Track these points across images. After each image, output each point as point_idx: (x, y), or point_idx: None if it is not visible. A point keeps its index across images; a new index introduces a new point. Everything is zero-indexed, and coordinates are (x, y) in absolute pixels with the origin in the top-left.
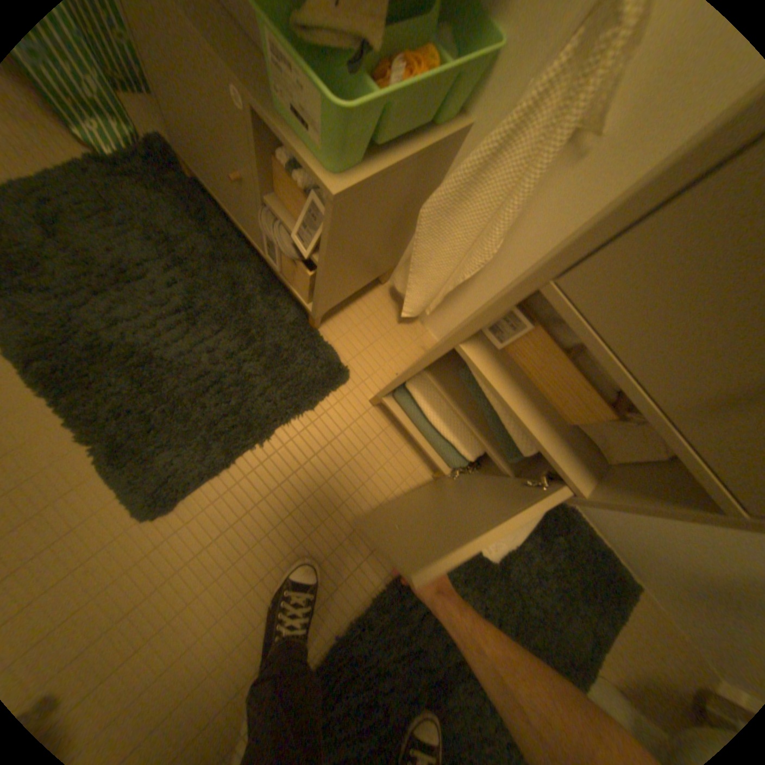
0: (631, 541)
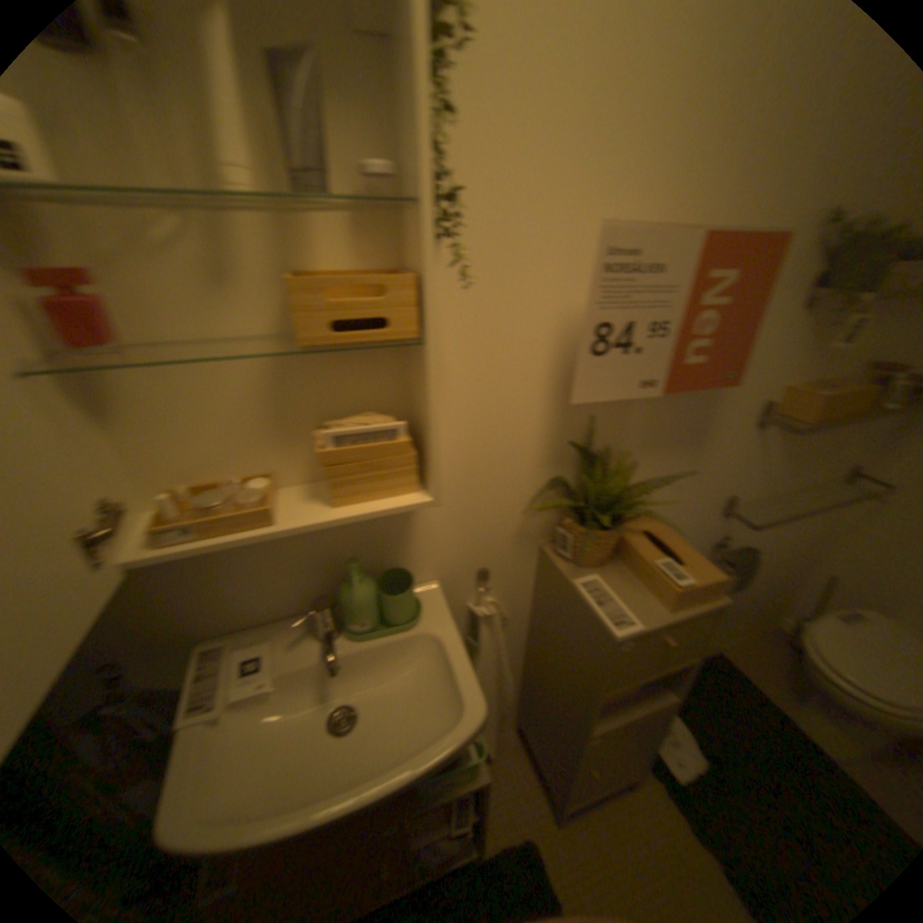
0: None
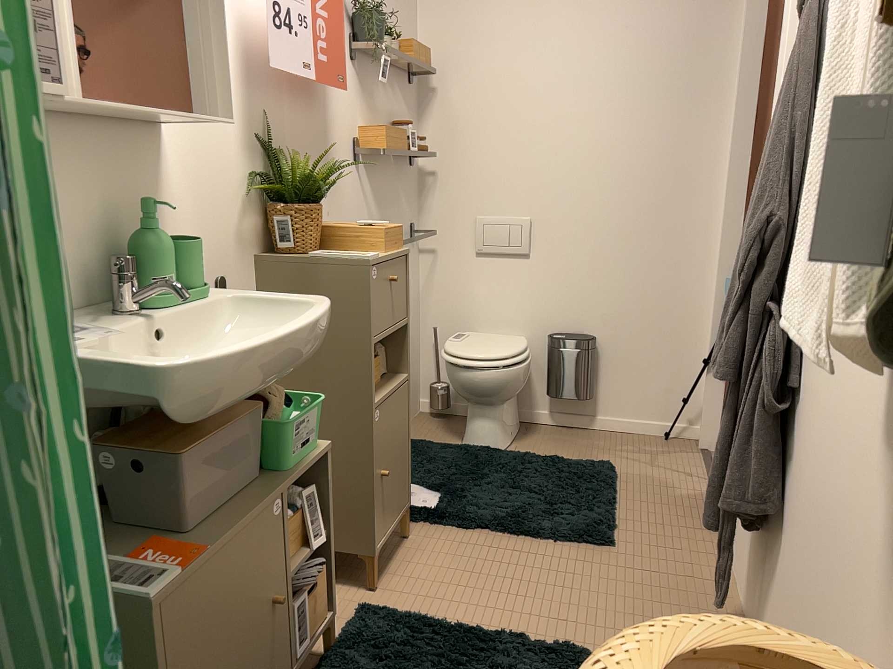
0: None
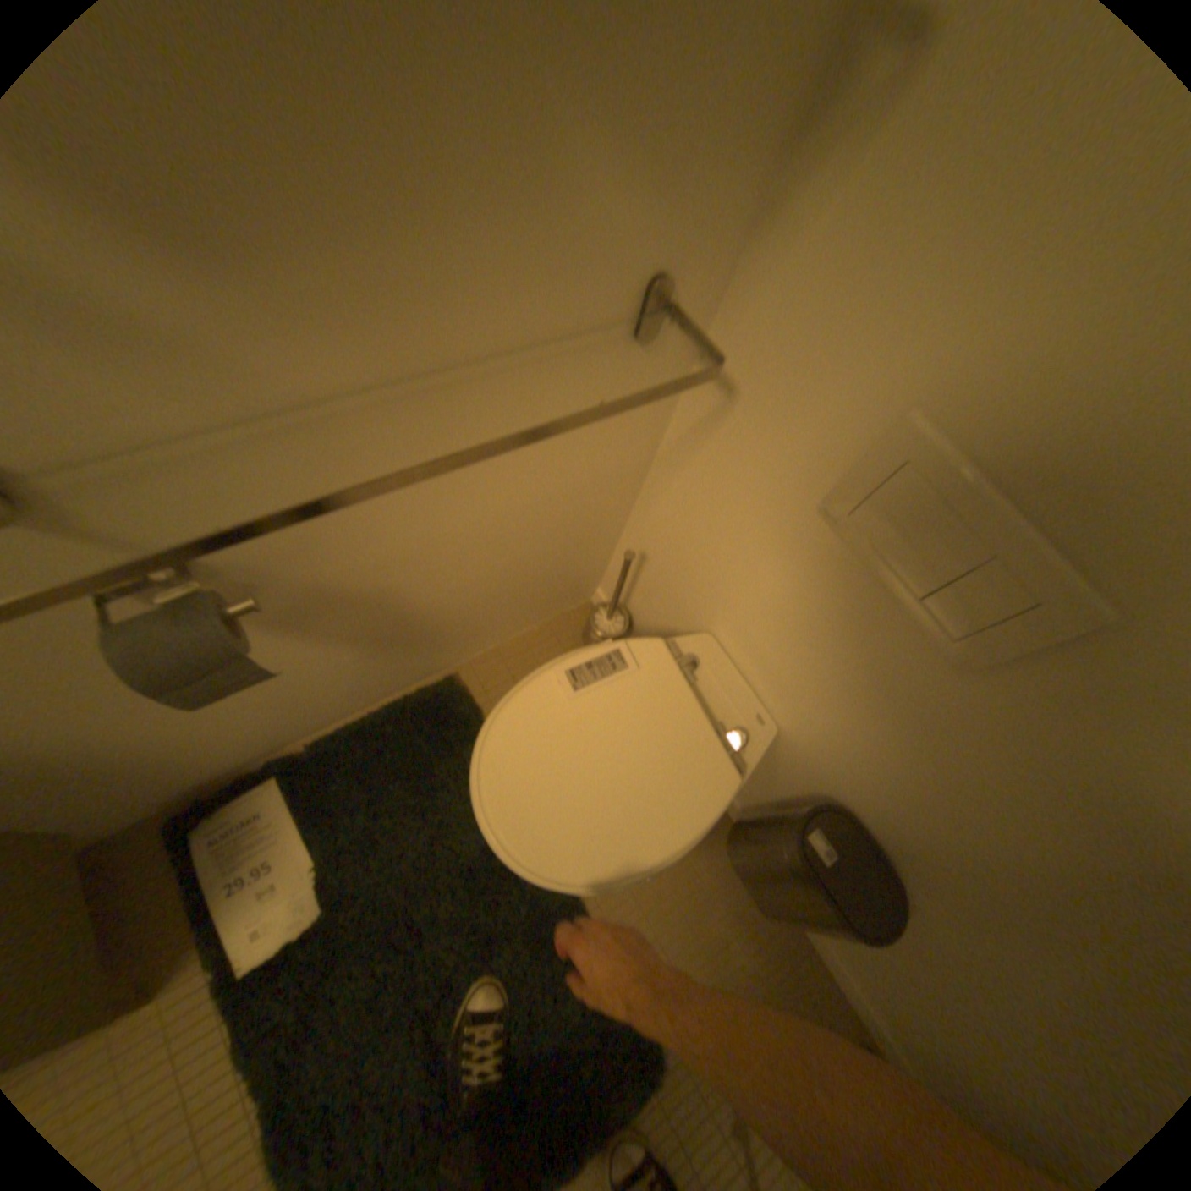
0: (358, 694)
